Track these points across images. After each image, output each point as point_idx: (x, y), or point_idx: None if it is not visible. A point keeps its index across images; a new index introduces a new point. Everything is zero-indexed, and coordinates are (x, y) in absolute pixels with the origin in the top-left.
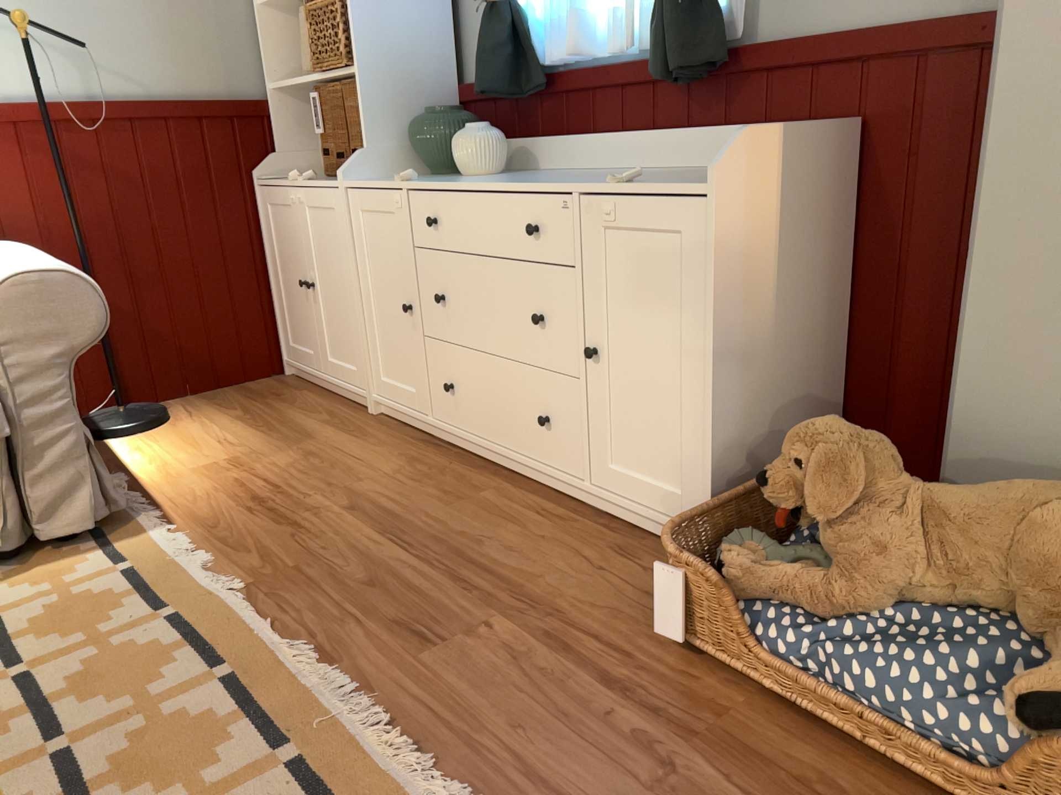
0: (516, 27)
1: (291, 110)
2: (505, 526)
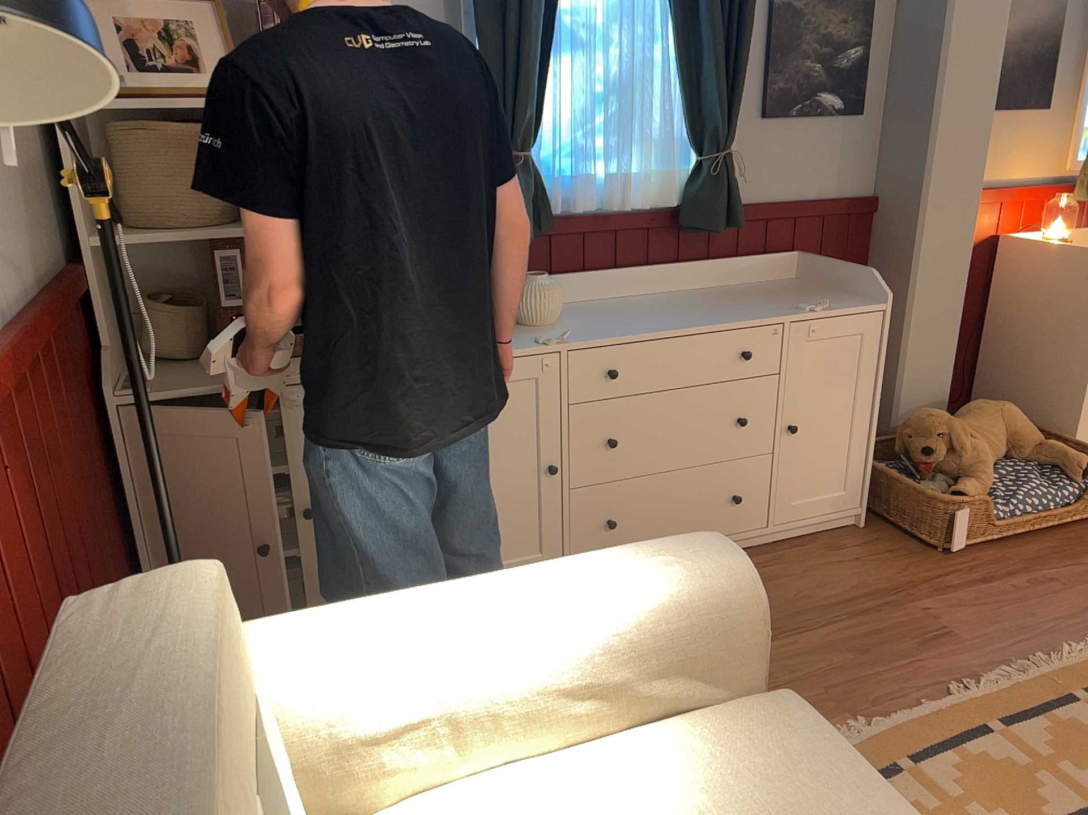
0: (537, 175)
1: (100, 271)
2: (780, 583)
